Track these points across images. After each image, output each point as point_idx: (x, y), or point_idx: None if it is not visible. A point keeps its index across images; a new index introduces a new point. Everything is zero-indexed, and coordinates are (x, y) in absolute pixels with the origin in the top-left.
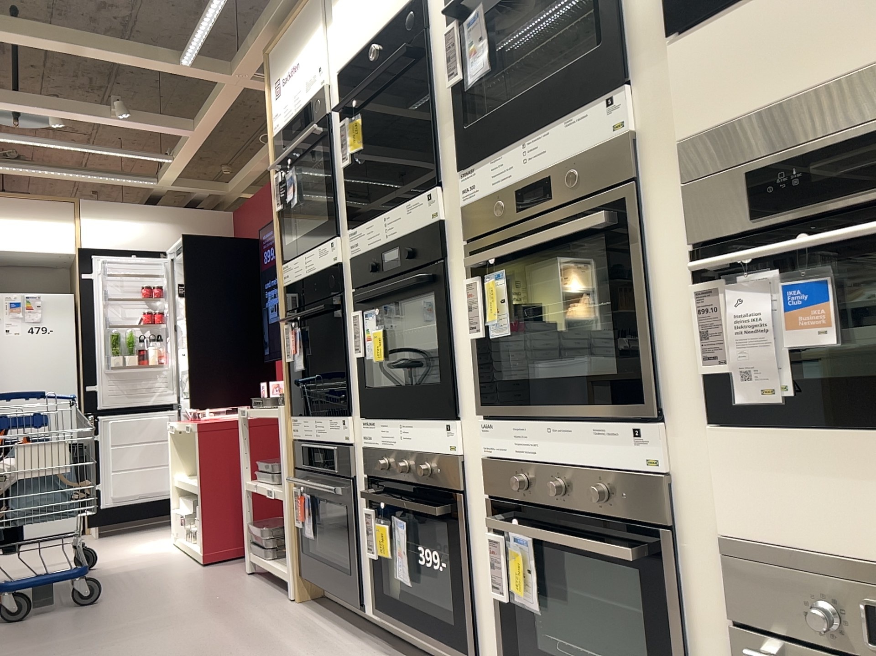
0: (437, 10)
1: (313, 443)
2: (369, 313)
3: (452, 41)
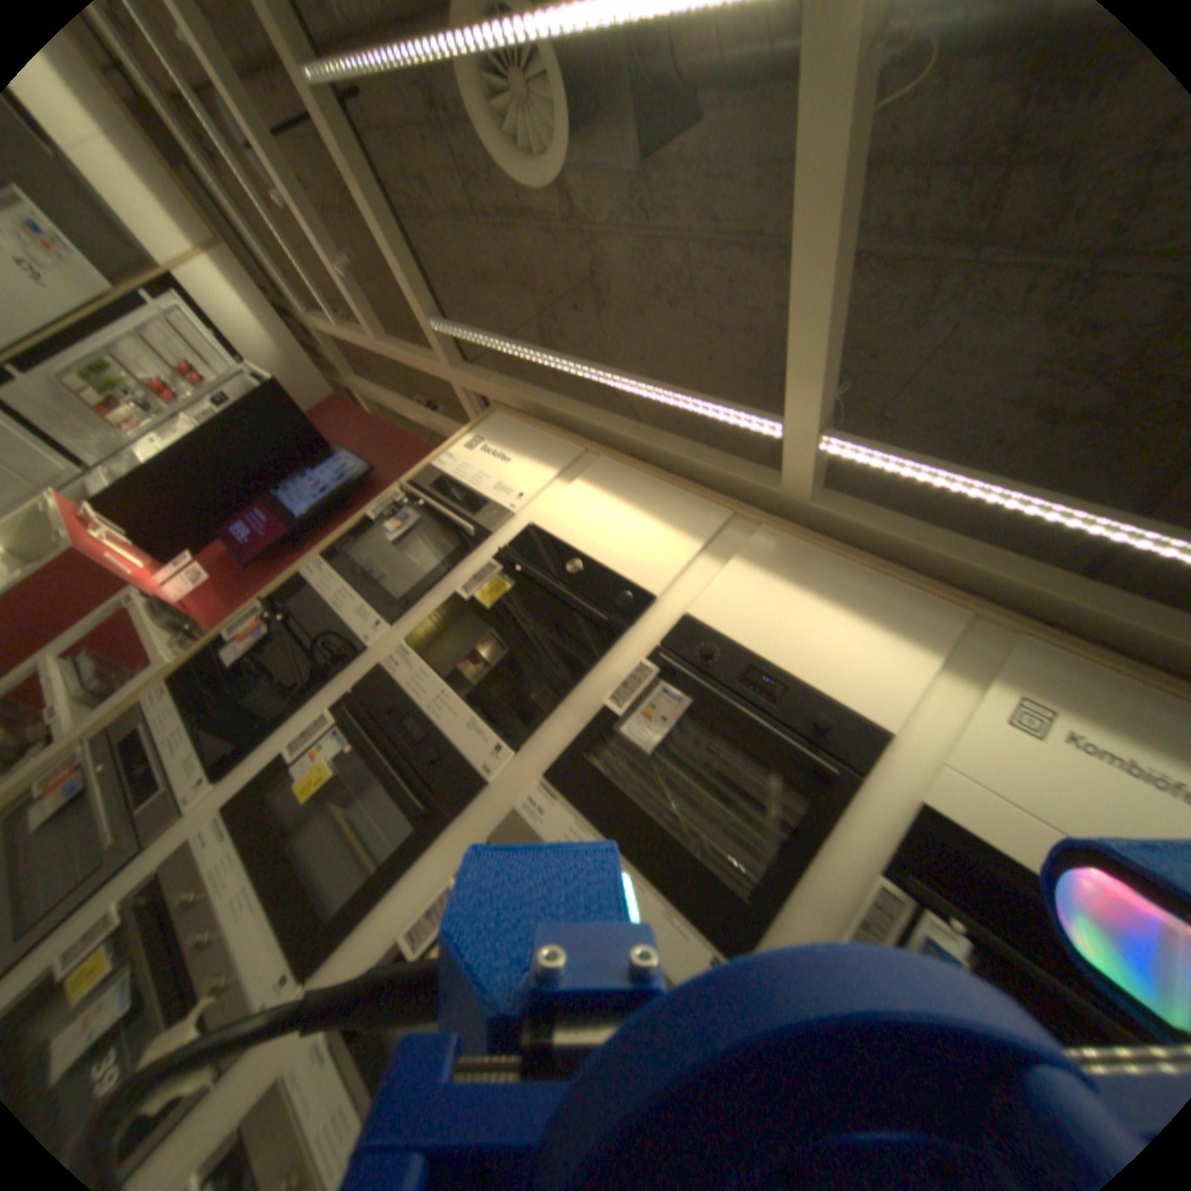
0: (653, 630)
1: (153, 742)
2: (342, 730)
3: (643, 681)
